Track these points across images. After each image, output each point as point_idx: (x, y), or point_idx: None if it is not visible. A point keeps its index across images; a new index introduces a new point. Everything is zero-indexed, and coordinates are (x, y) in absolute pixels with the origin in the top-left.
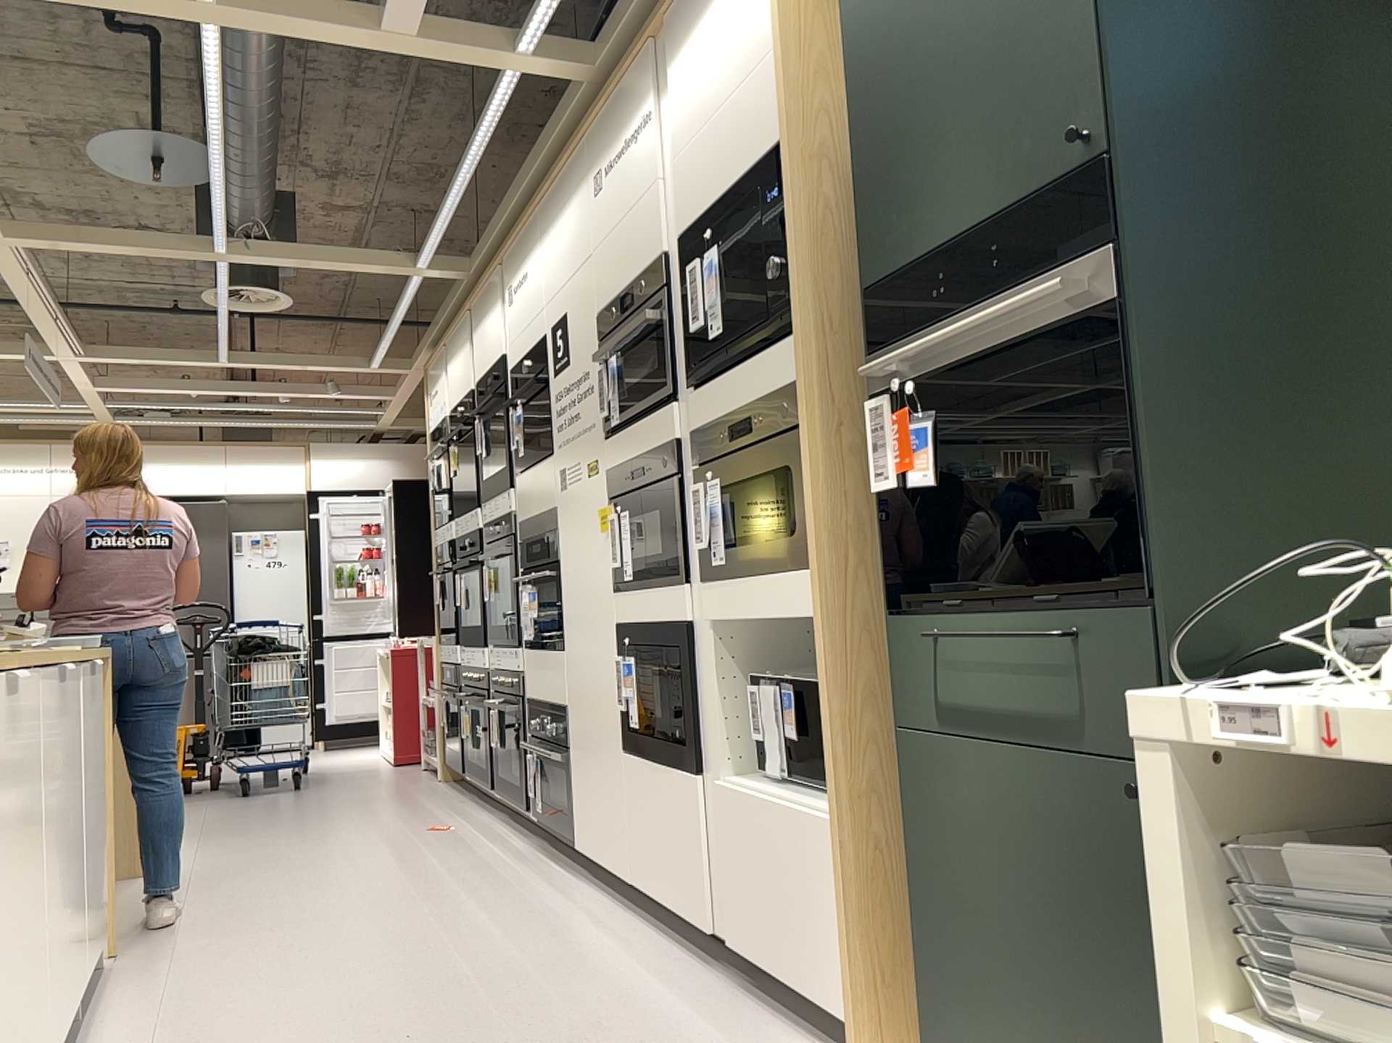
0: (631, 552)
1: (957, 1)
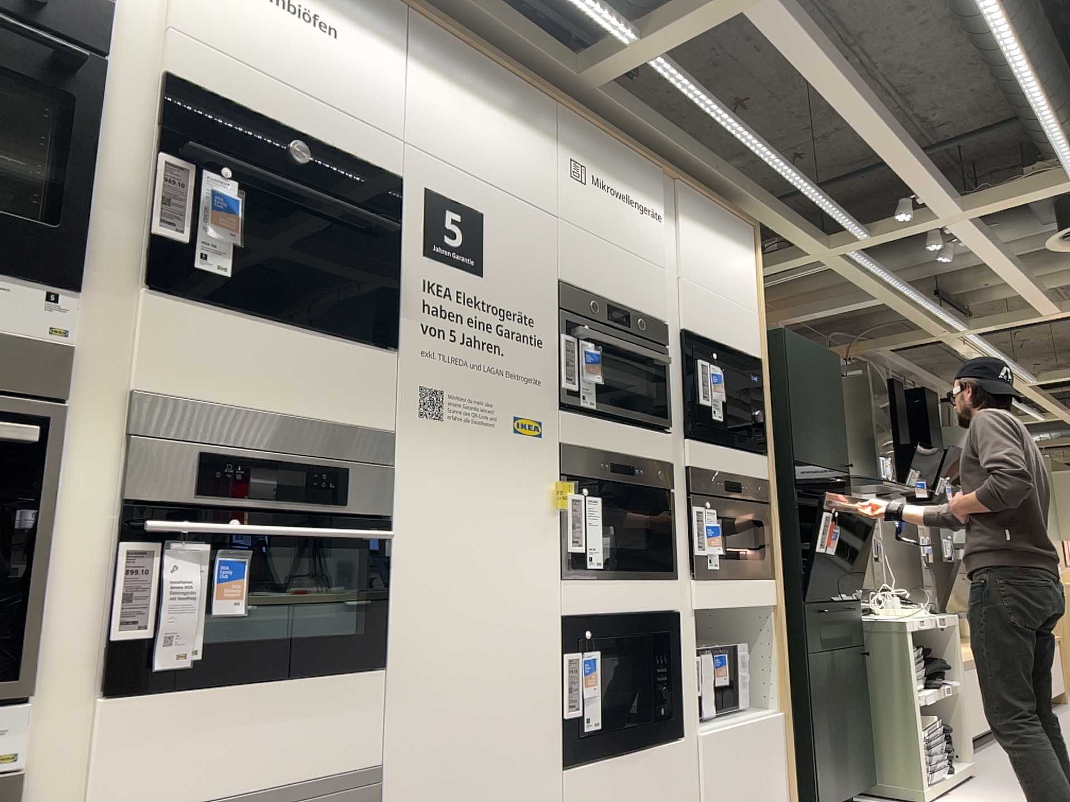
0: (603, 540)
1: (816, 388)
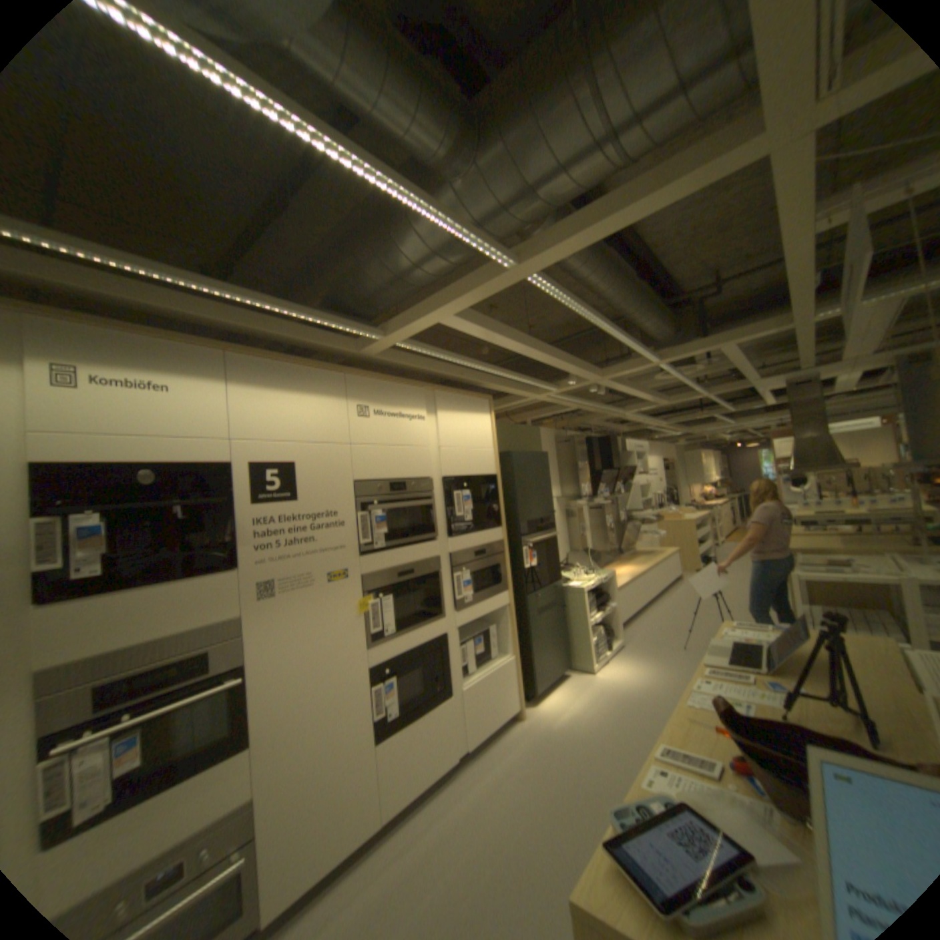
0: (394, 617)
1: (533, 477)
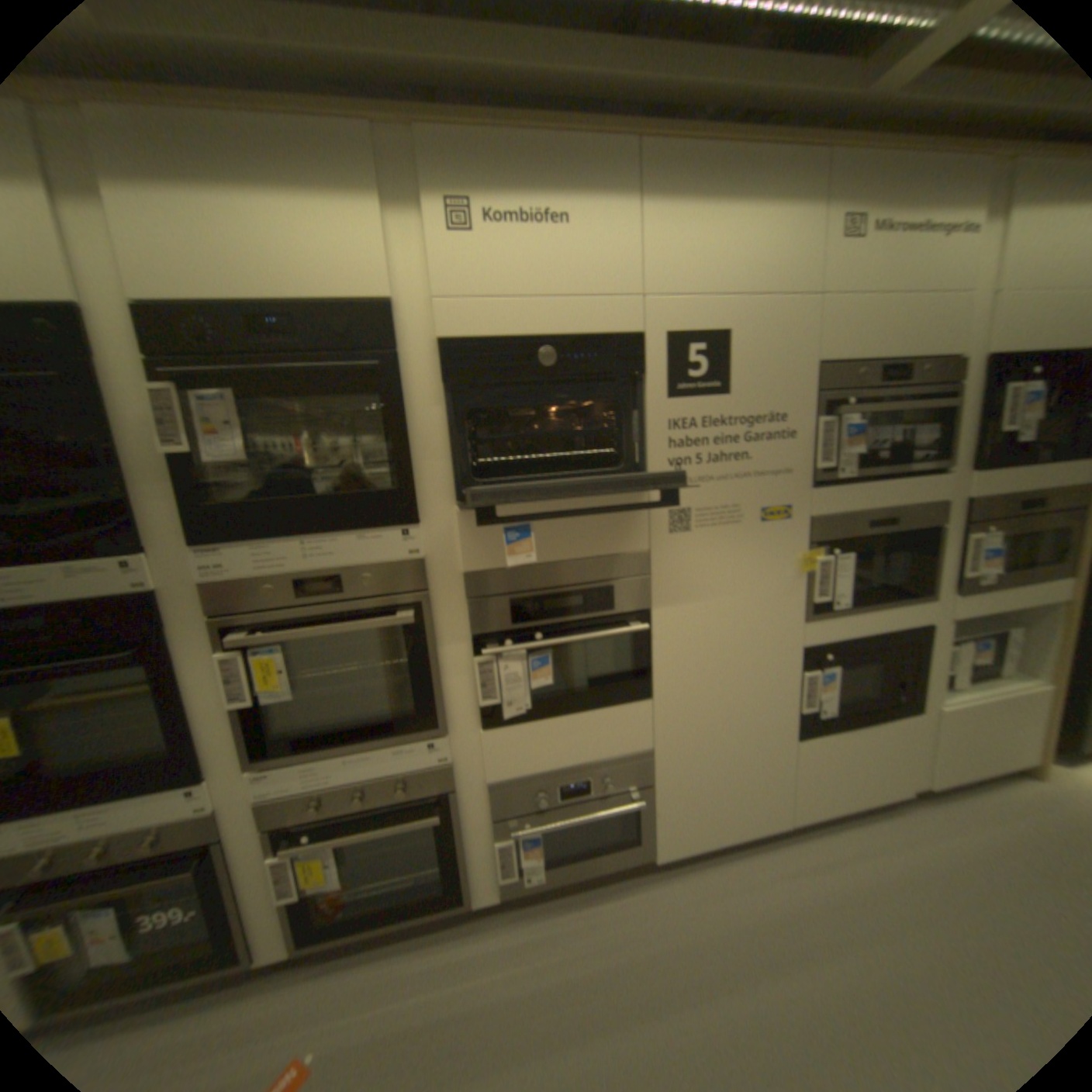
0: (854, 586)
1: None
